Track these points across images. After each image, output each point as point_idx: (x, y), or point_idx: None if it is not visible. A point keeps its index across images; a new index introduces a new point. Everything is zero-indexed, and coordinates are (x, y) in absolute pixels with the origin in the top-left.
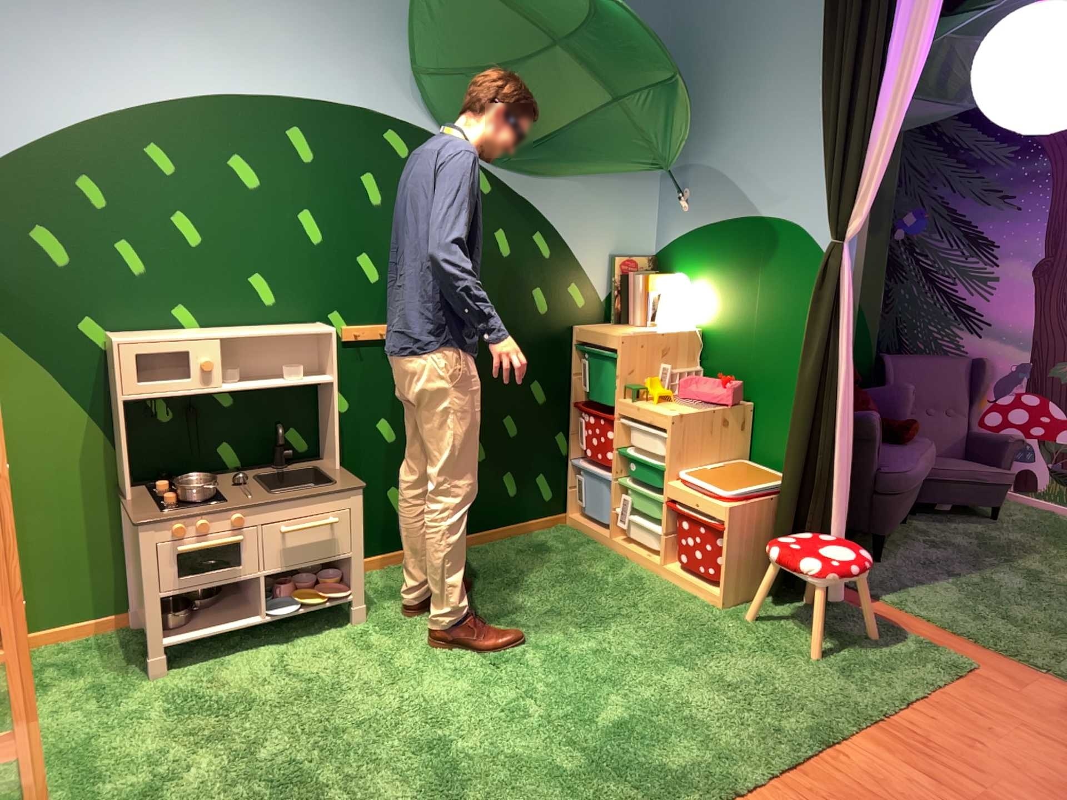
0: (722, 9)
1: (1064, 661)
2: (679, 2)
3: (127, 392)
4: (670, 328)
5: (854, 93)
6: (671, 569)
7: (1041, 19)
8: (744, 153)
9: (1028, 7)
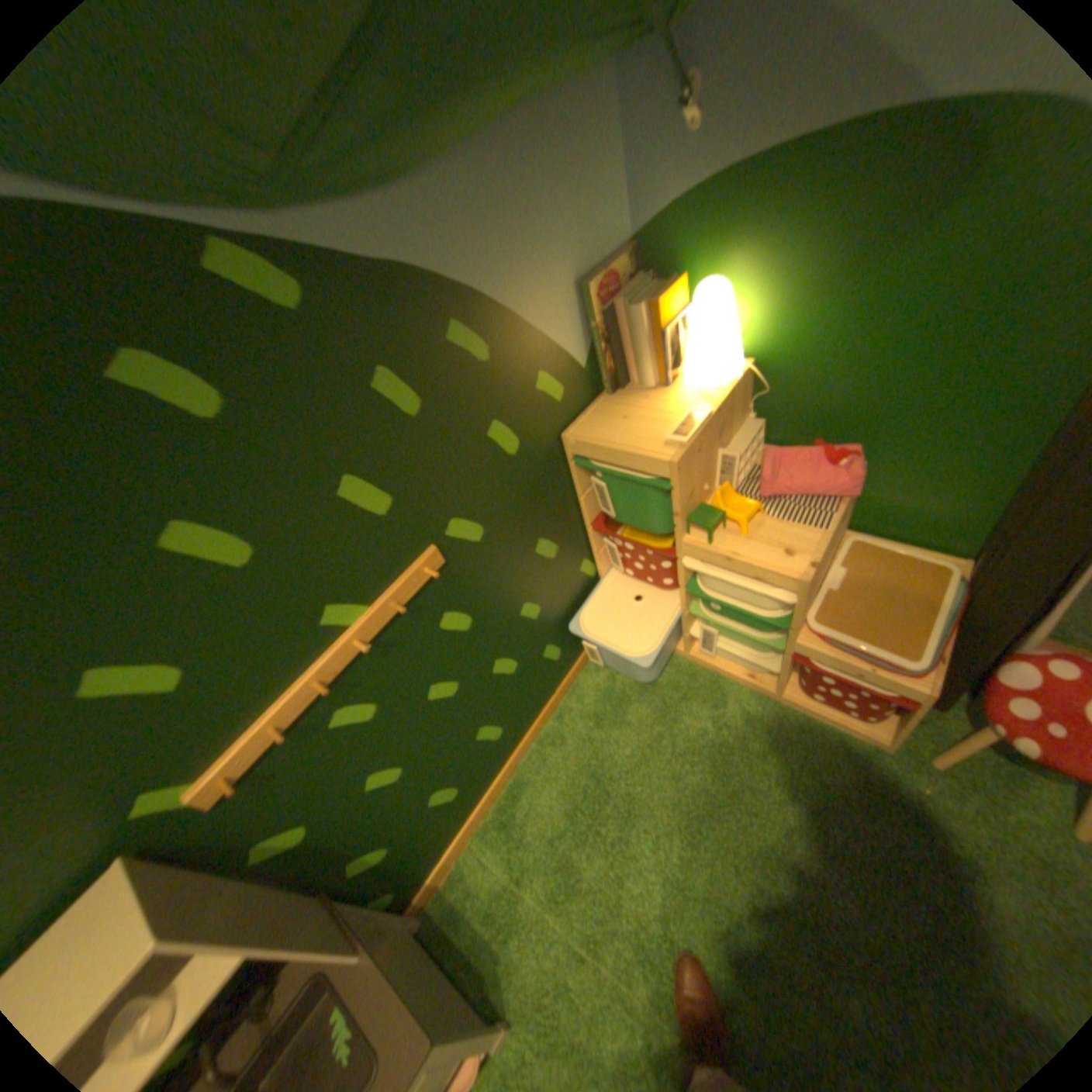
0: None
1: None
2: None
3: None
4: (714, 386)
5: None
6: (792, 697)
7: None
8: None
9: None
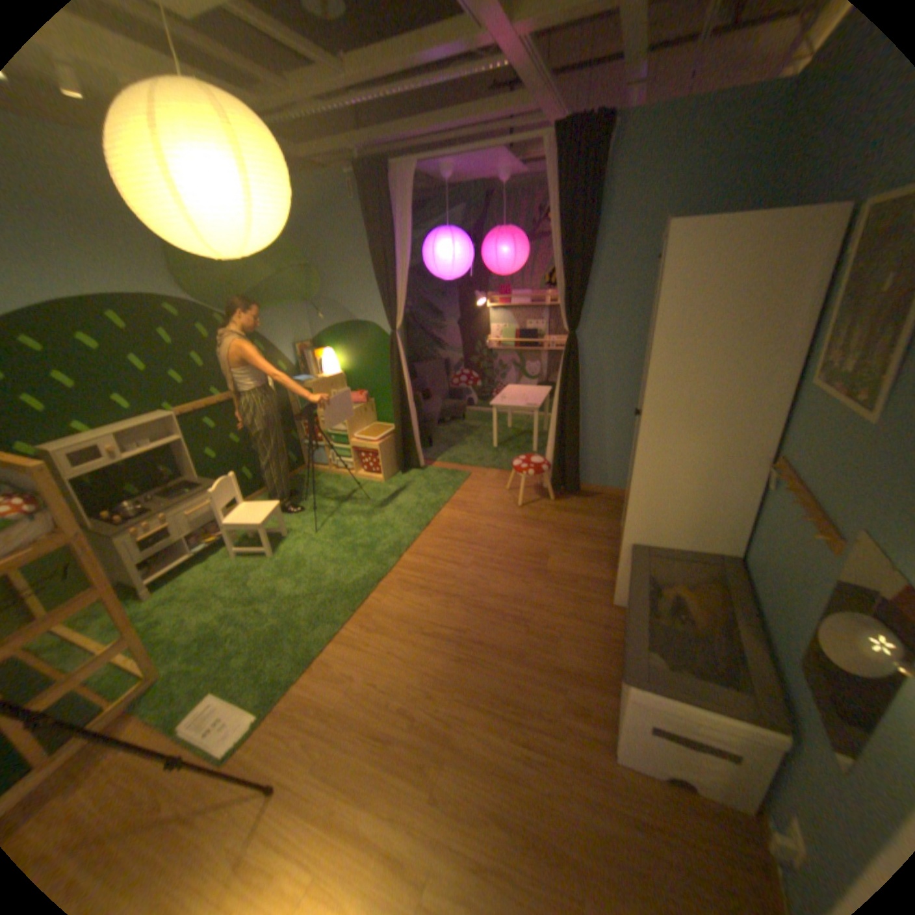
0: (315, 224)
1: (494, 464)
2: (292, 218)
3: (69, 478)
4: (330, 376)
5: (387, 271)
6: (360, 475)
7: (446, 238)
8: (344, 294)
9: (440, 232)
